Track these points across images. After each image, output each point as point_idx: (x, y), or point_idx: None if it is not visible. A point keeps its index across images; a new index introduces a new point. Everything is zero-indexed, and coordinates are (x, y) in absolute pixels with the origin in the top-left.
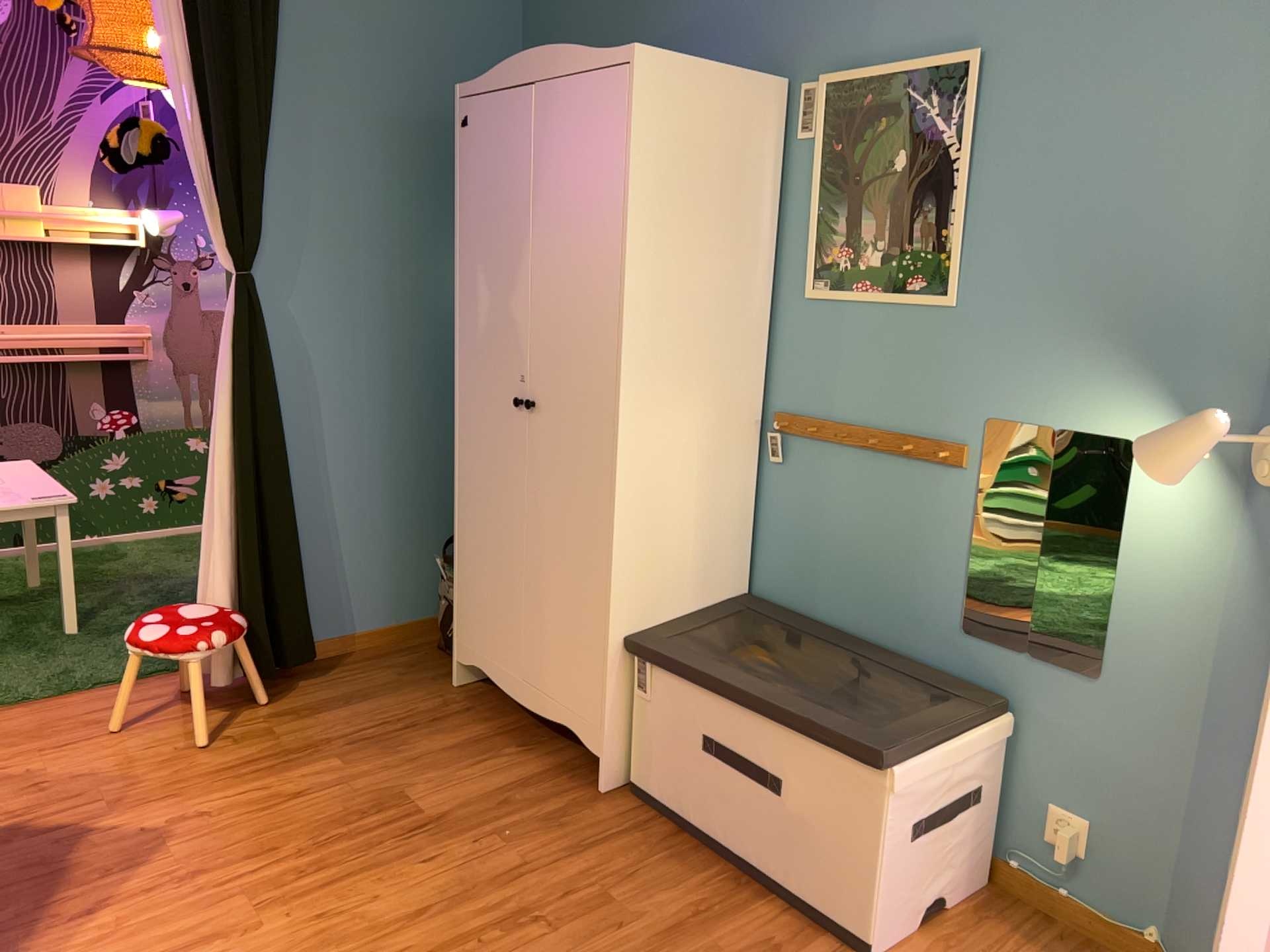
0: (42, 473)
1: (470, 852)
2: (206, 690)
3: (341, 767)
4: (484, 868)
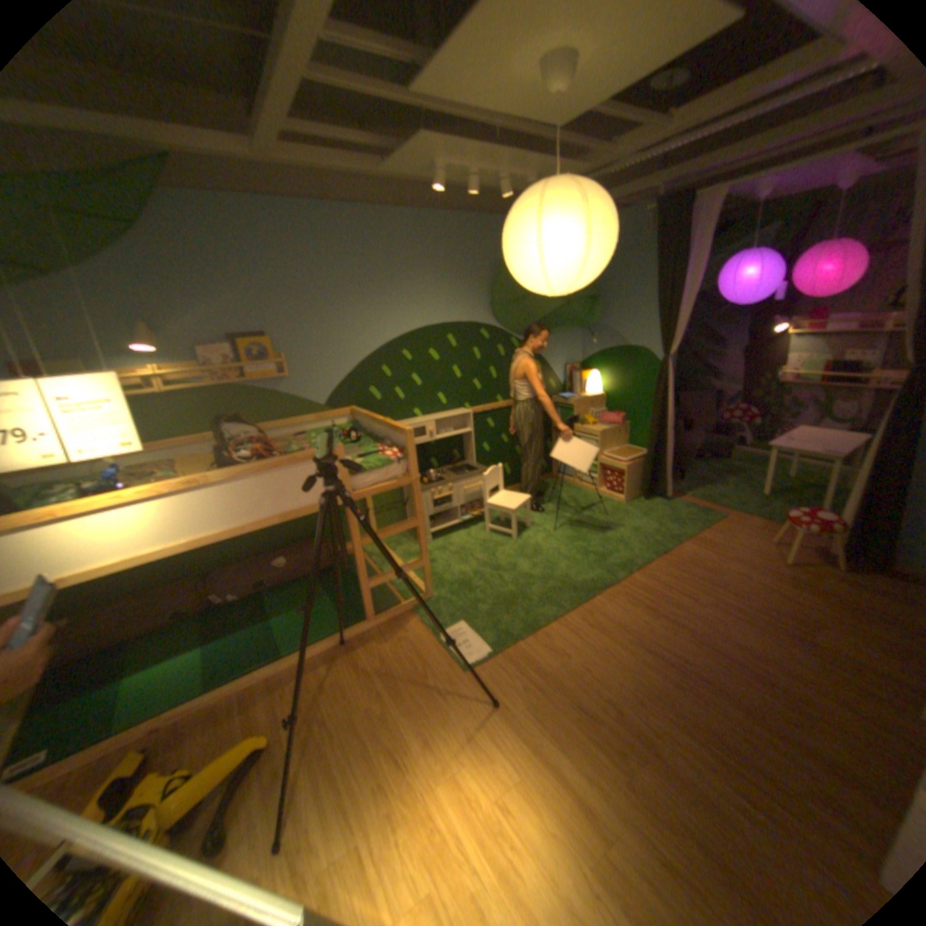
0: (858, 443)
1: (801, 662)
2: (832, 554)
3: (822, 607)
4: (794, 668)
